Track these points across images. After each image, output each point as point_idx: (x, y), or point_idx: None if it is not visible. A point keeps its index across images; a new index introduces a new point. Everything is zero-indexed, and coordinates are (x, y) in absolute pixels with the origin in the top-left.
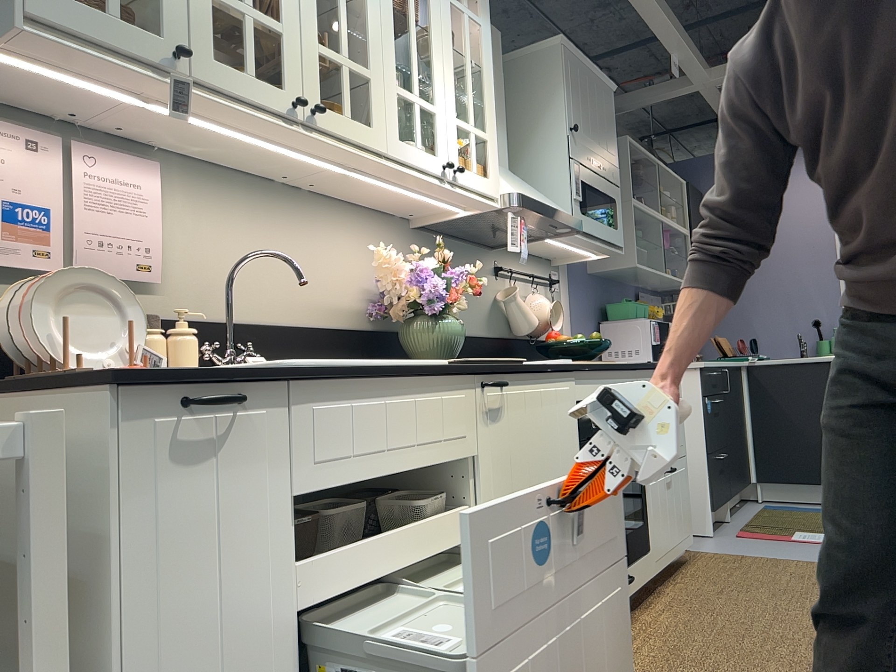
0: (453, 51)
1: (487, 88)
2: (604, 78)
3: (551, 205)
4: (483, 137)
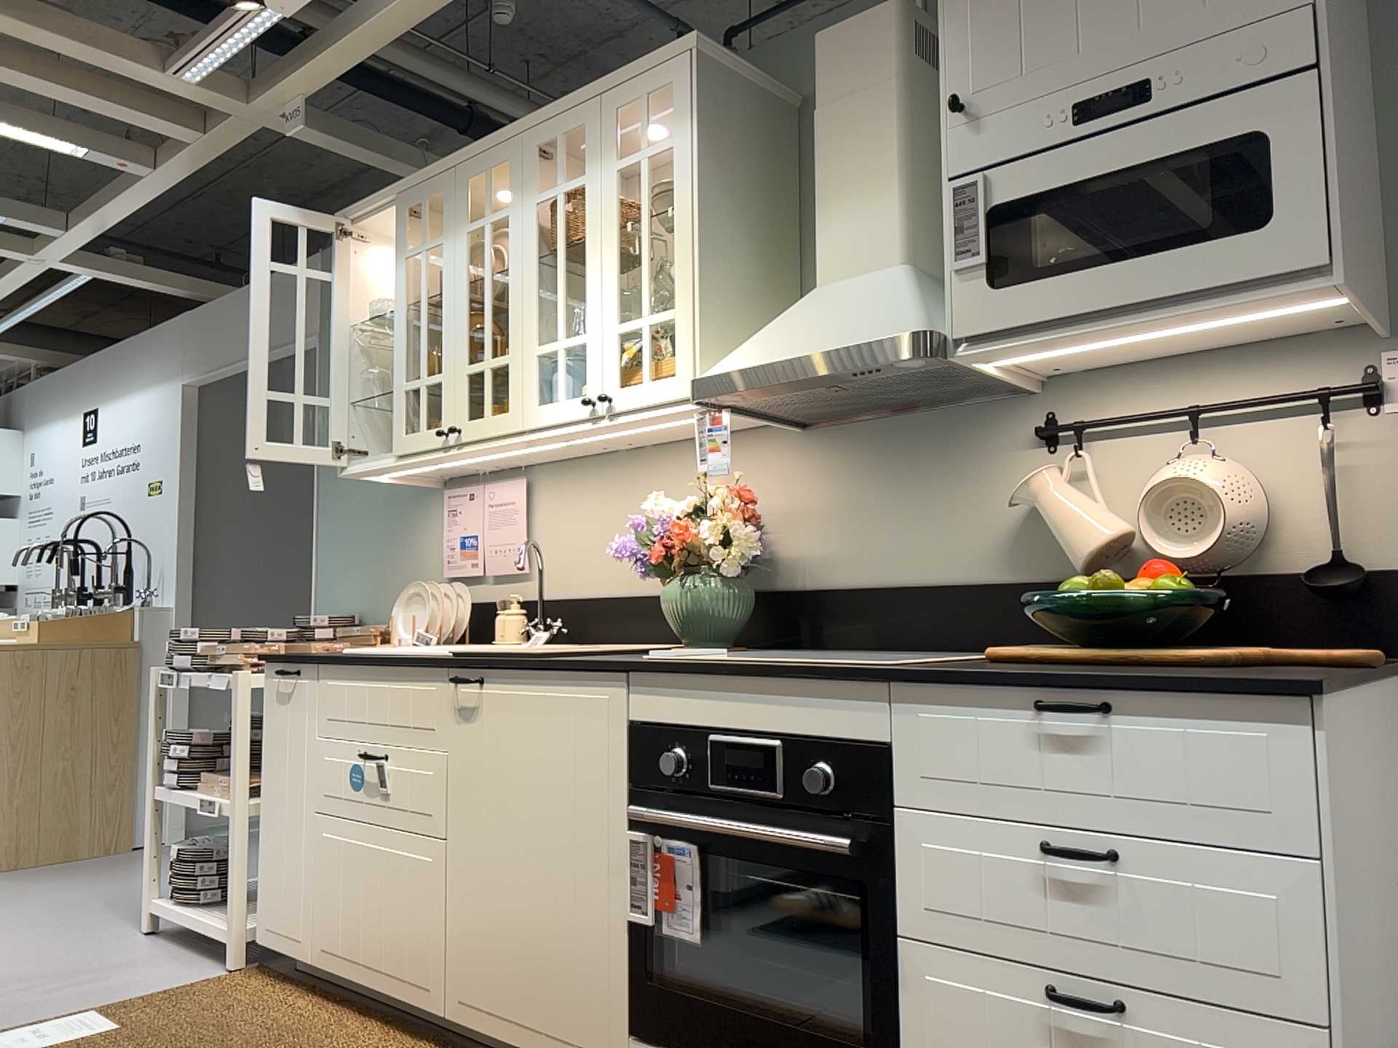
0: (616, 236)
1: (676, 235)
2: None
3: (809, 348)
4: (663, 317)
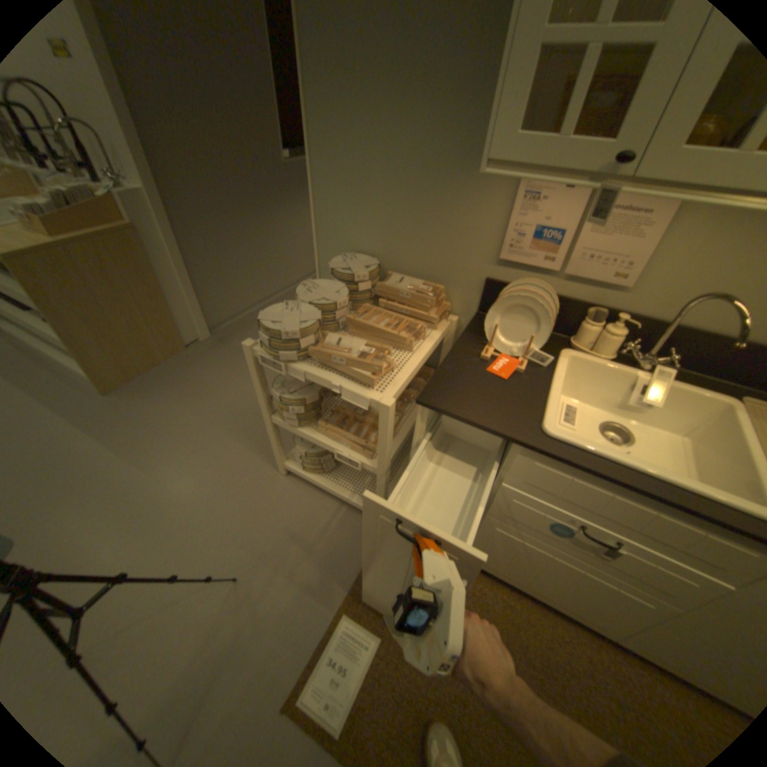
0: None
1: None
2: None
3: None
4: None
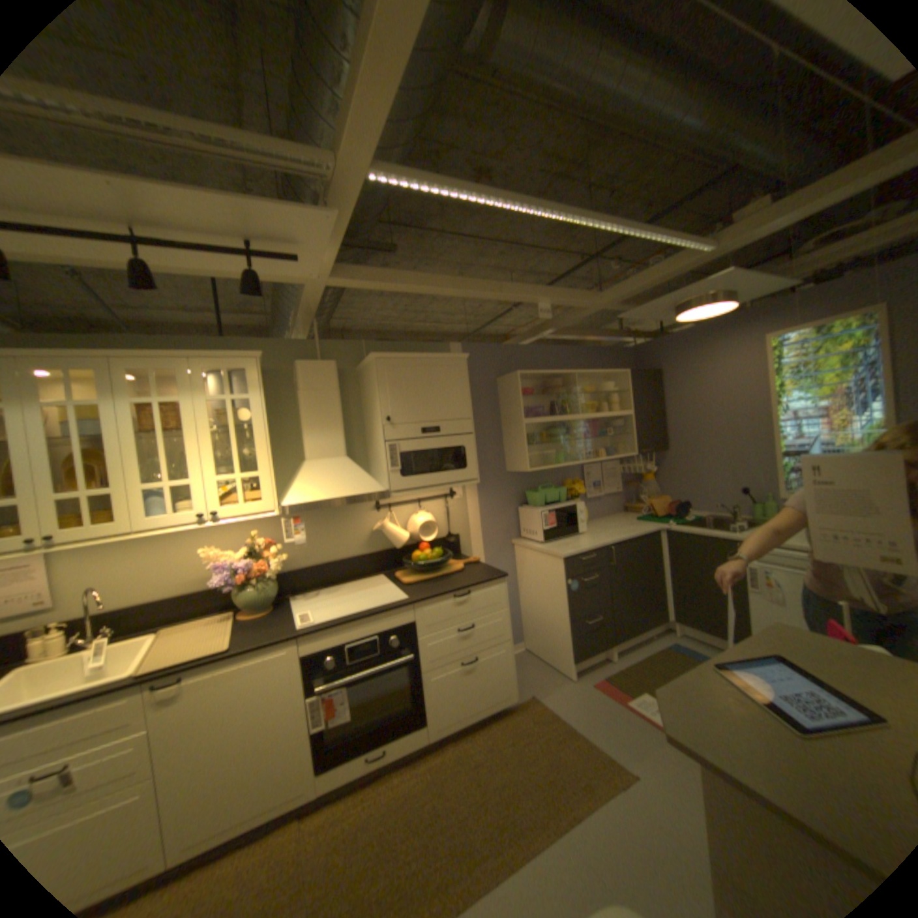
0: (212, 433)
1: (258, 440)
2: (444, 357)
3: (341, 494)
4: (252, 476)
